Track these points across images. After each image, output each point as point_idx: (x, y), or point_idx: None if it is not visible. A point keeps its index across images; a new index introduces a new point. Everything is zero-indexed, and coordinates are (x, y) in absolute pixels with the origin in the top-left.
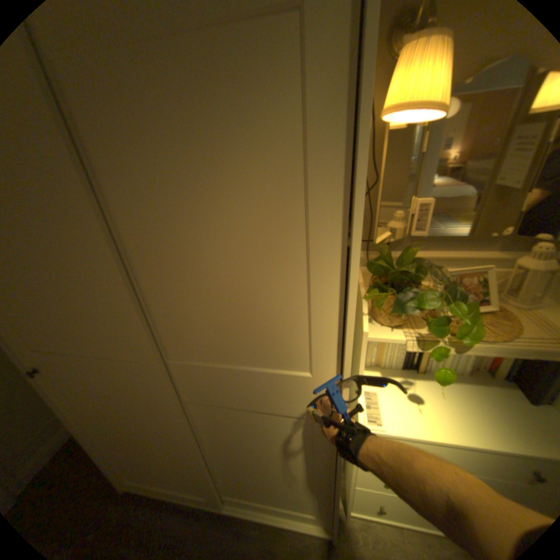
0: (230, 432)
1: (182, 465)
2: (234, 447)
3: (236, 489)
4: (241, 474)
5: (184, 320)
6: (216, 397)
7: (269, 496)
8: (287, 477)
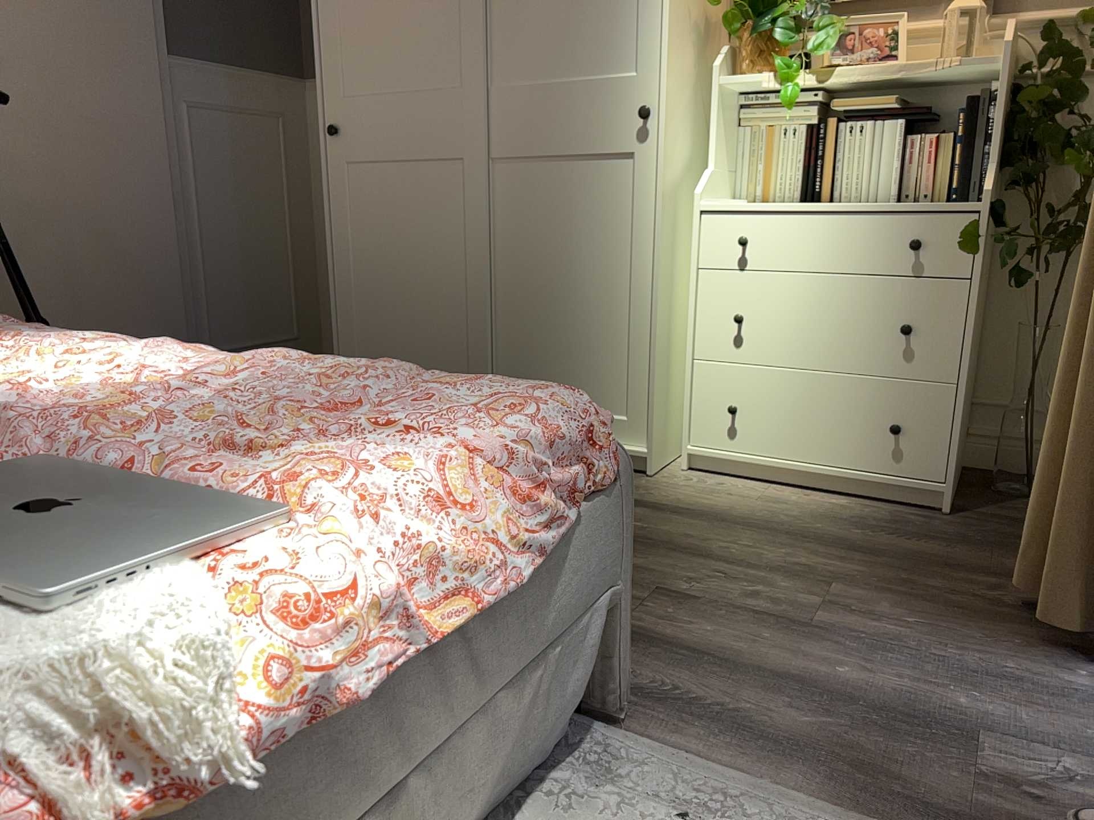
0: (538, 210)
1: (463, 293)
2: (537, 245)
3: (523, 363)
4: (537, 314)
5: (523, 22)
6: (533, 136)
7: (569, 368)
8: (598, 302)
